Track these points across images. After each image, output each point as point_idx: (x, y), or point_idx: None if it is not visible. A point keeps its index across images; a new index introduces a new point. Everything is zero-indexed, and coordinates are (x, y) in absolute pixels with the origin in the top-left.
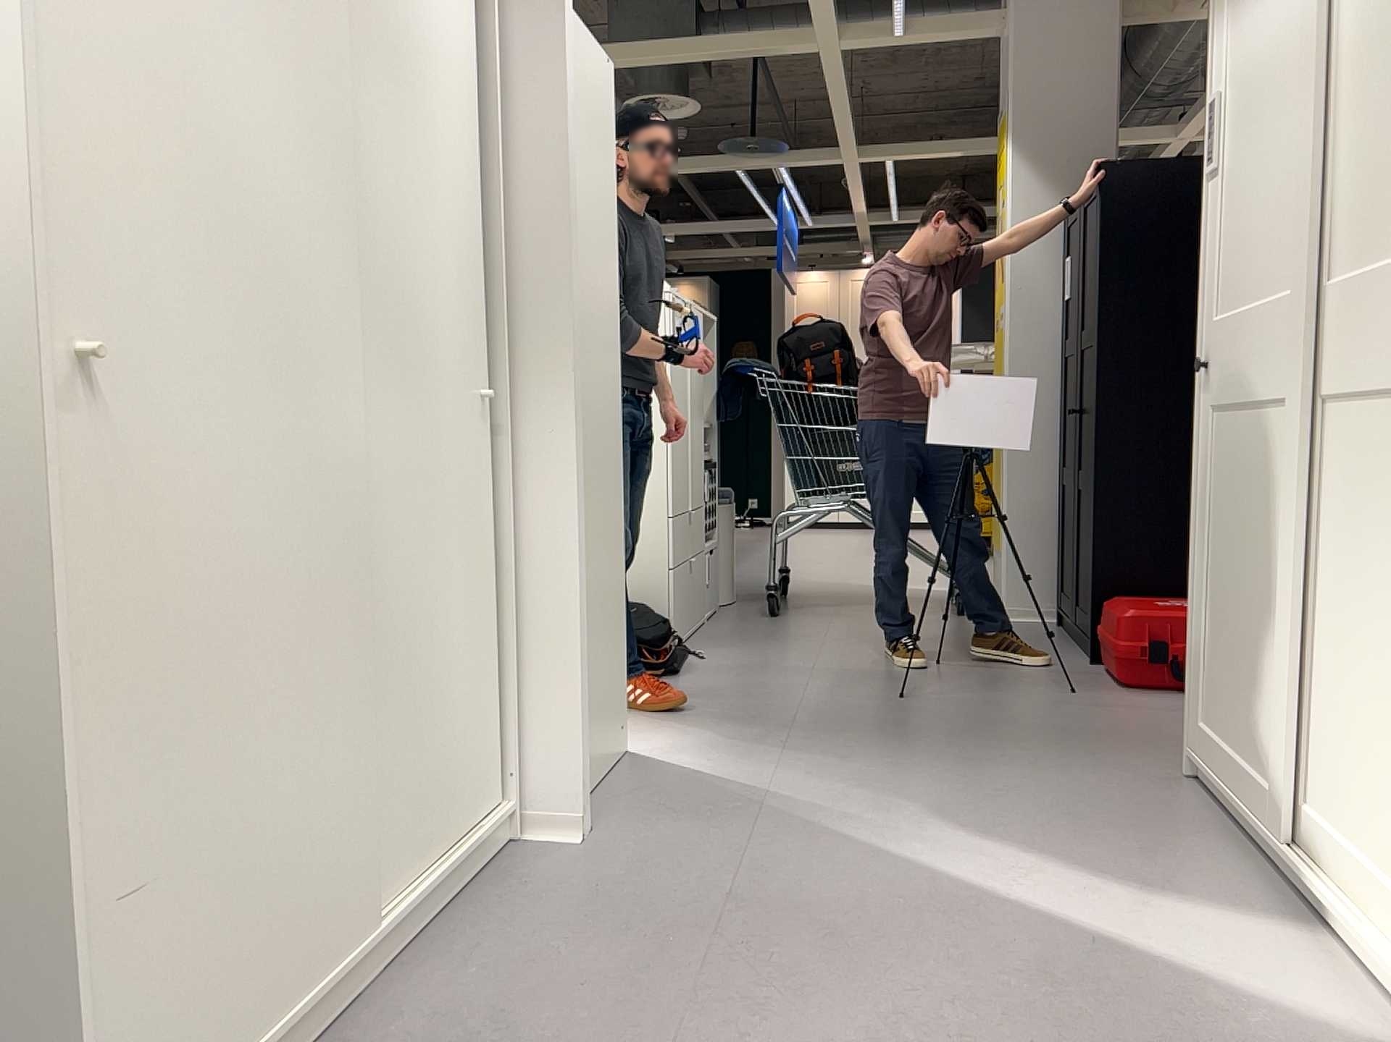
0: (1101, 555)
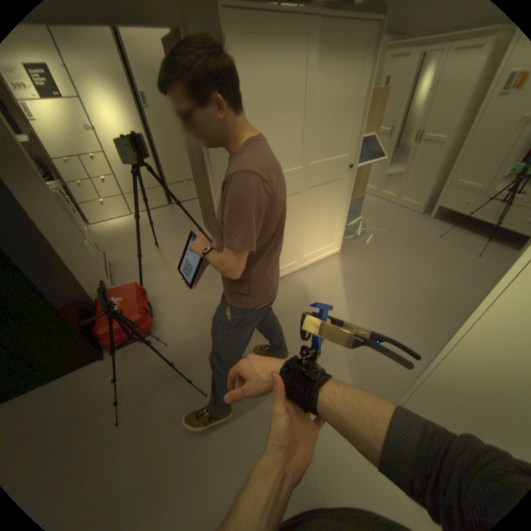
0: (75, 321)
